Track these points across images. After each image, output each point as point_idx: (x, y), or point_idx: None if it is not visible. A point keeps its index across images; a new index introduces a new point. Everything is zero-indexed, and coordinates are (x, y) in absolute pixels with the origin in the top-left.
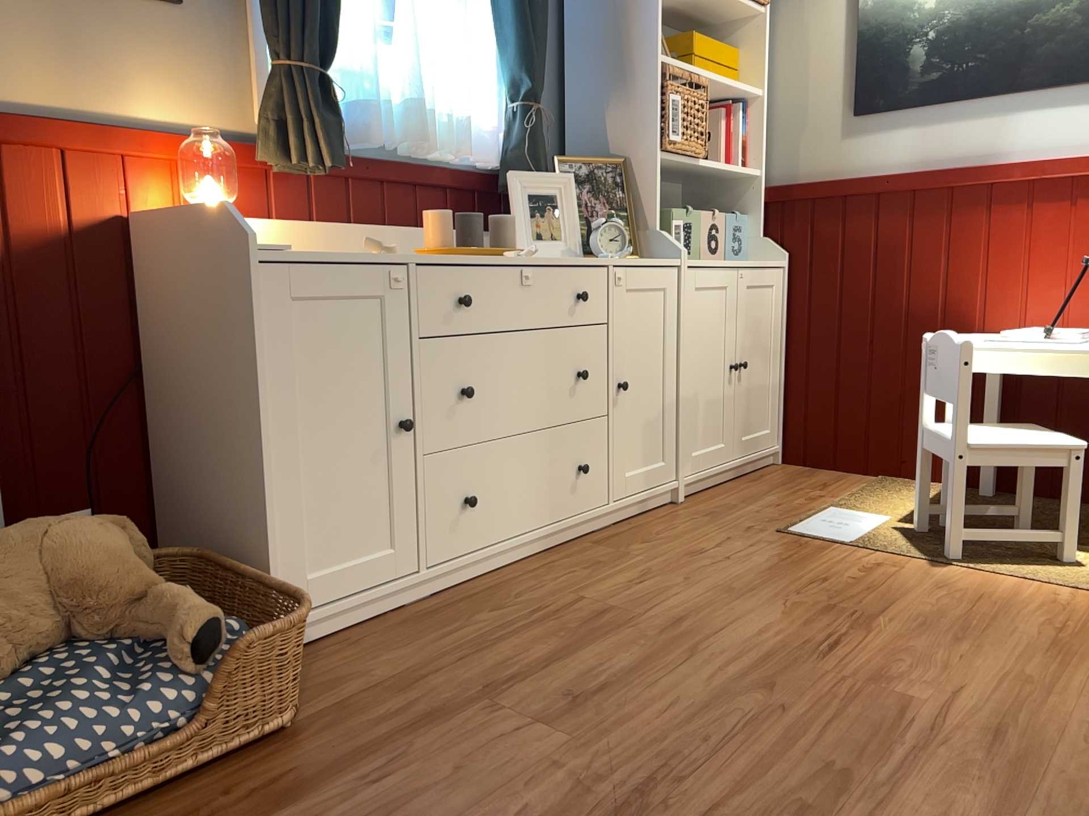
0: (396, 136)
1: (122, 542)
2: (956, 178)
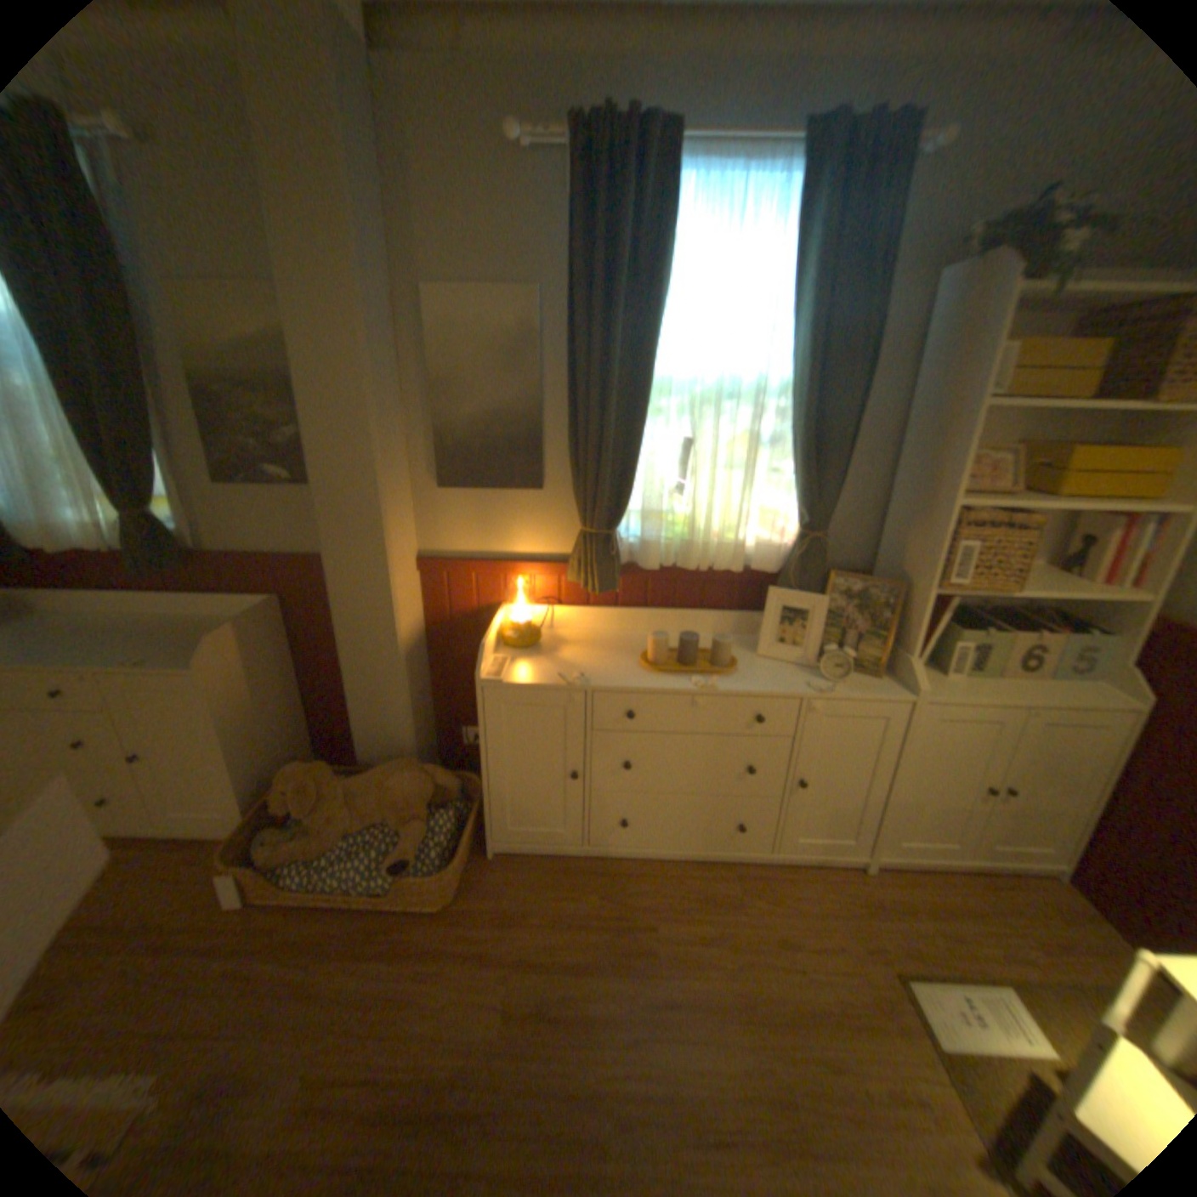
0: (679, 558)
1: (419, 790)
2: None
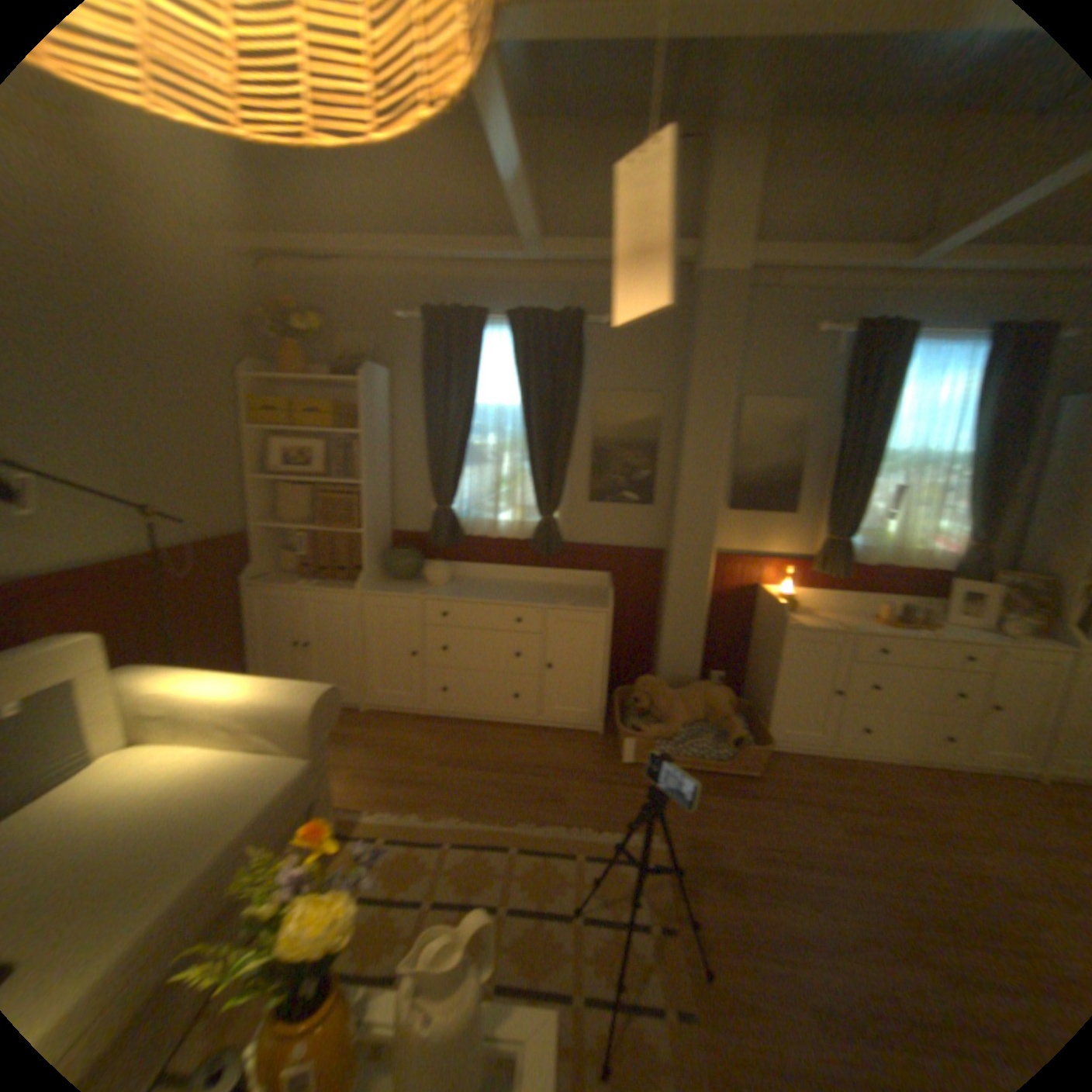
0: (887, 559)
1: (727, 699)
2: None
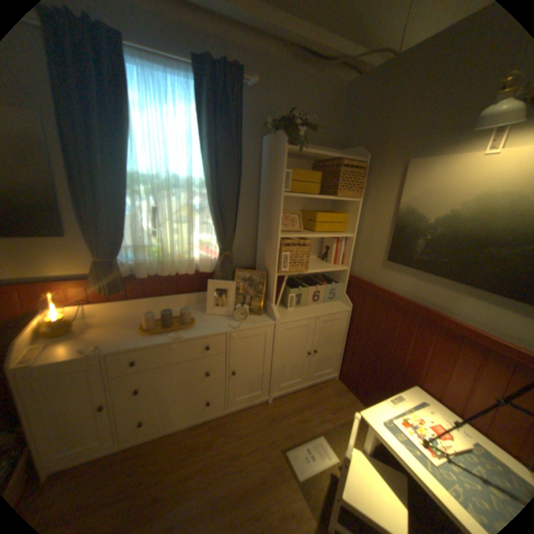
0: (159, 270)
1: None
2: (426, 314)
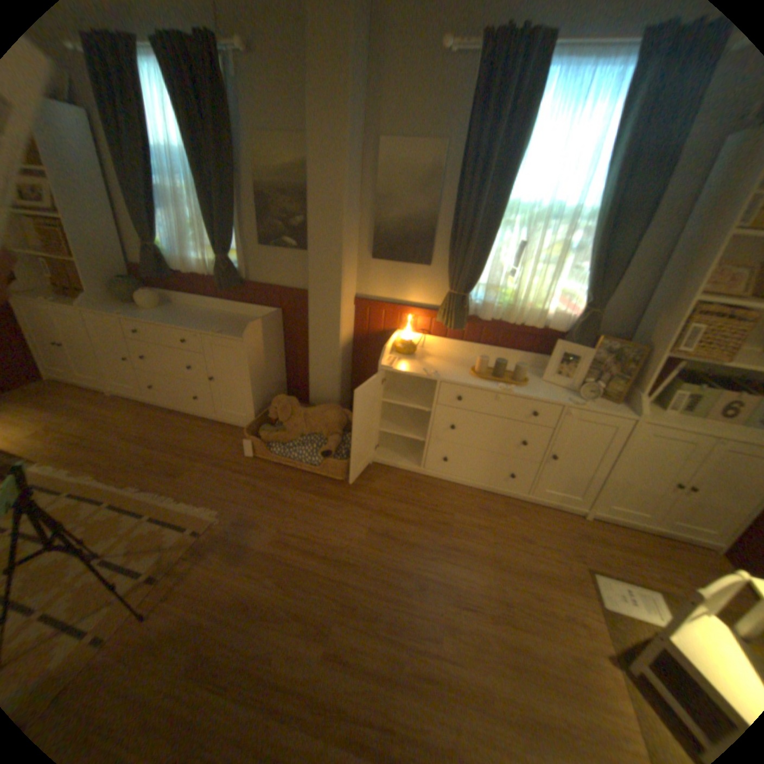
0: (504, 316)
1: (339, 420)
2: None
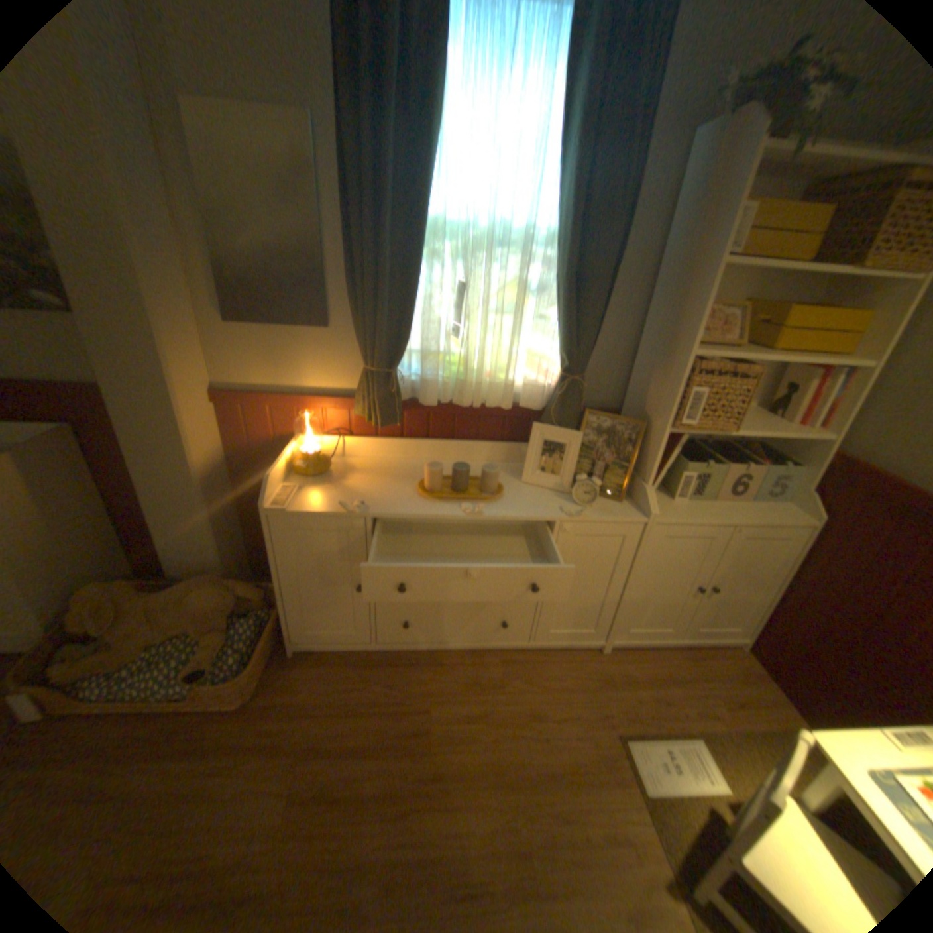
0: (456, 395)
1: (219, 603)
2: None
